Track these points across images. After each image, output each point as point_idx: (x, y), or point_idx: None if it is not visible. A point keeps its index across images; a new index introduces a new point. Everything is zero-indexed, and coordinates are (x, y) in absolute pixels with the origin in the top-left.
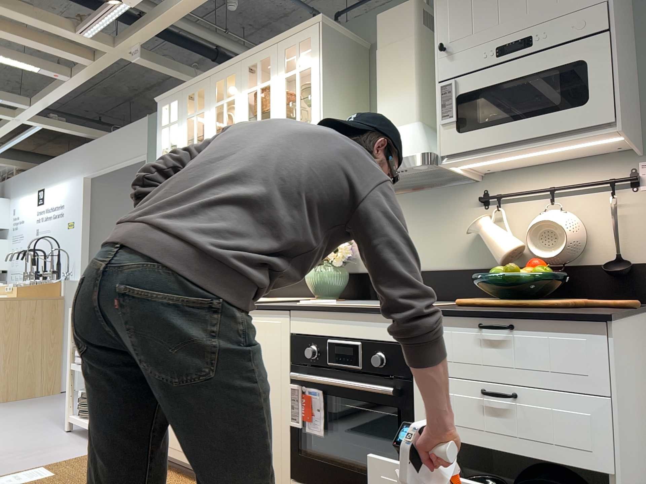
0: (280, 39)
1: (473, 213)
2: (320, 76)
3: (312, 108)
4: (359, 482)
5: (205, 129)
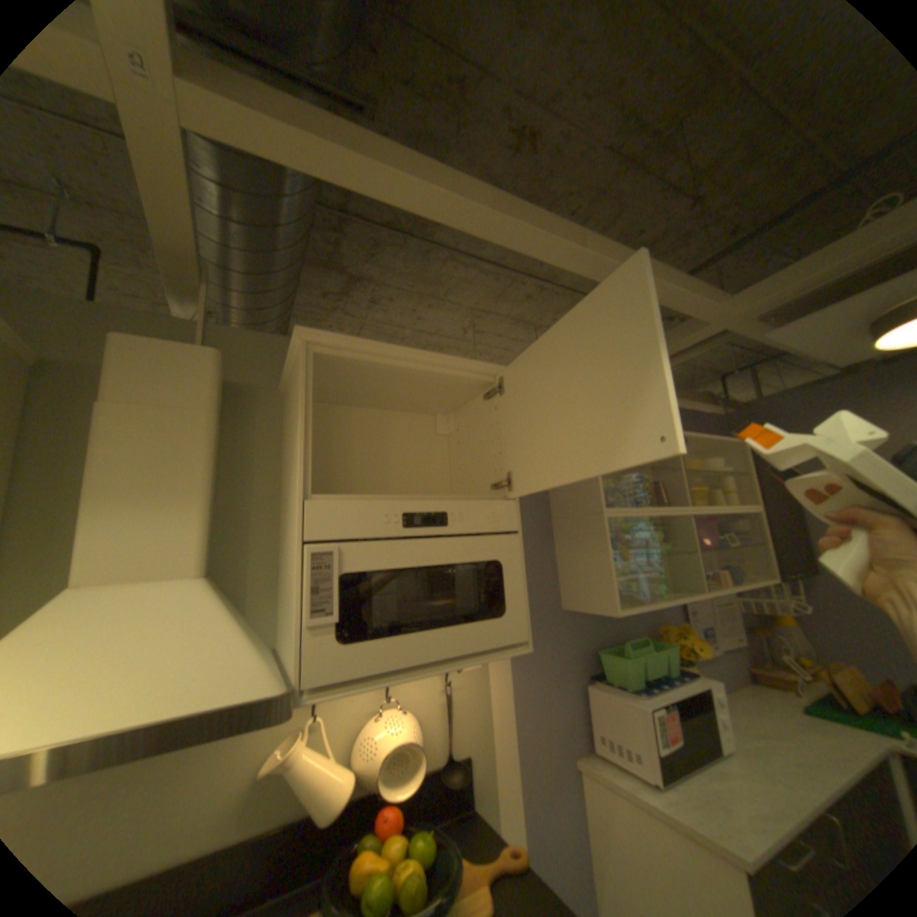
0: None
1: None
2: None
3: None
4: None
5: None
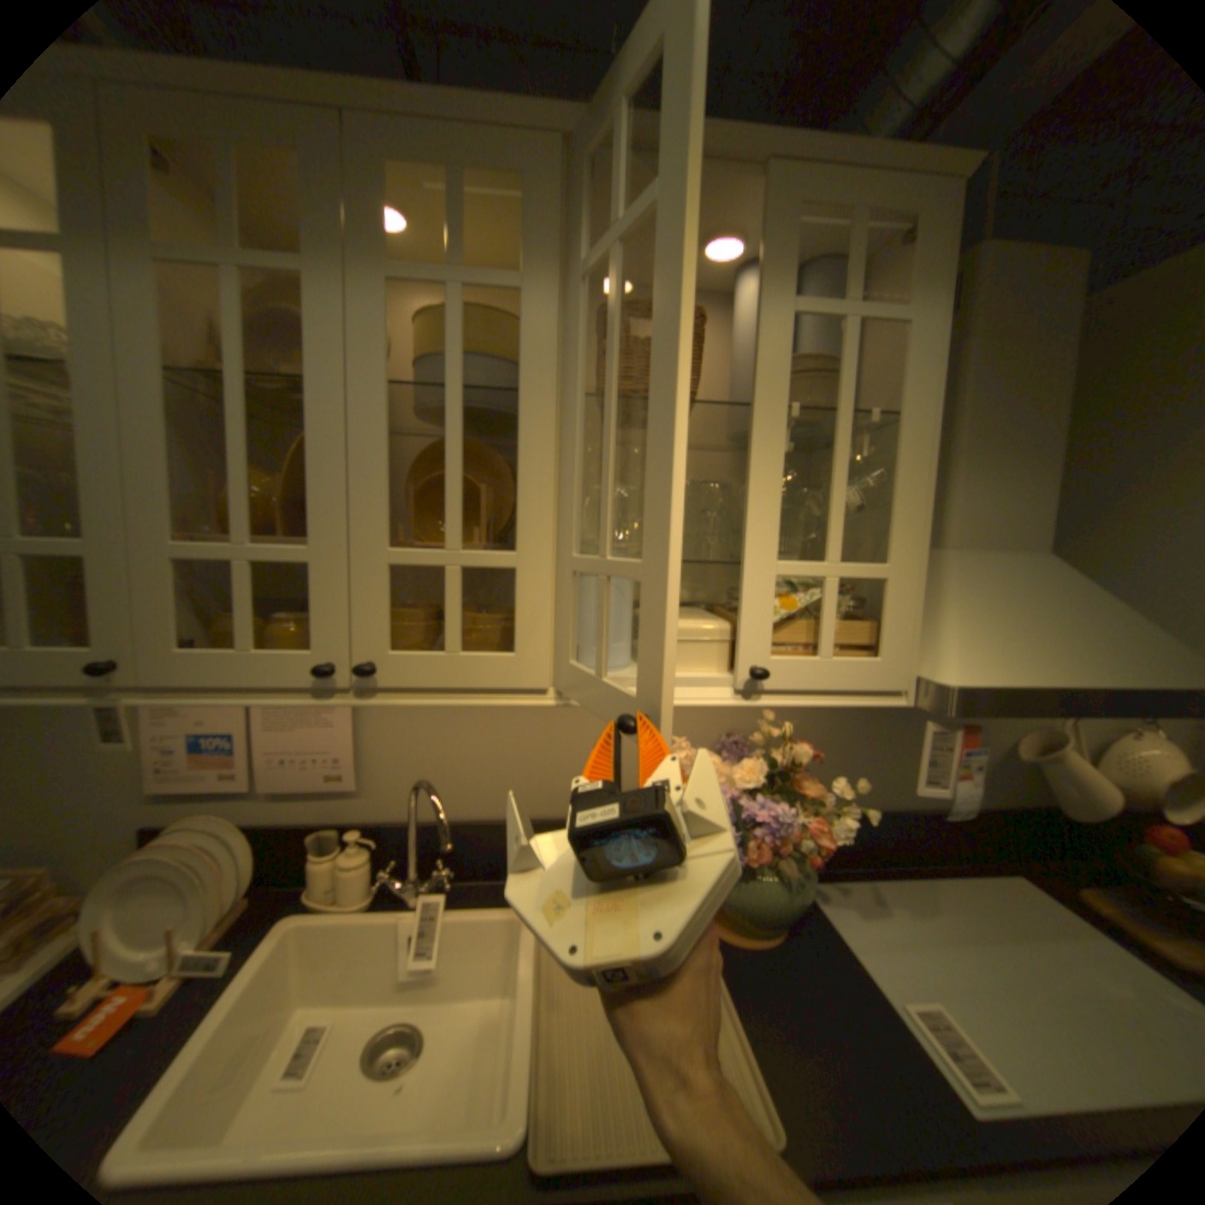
0: (793, 141)
1: None
2: (943, 363)
3: (906, 459)
4: None
5: (312, 352)
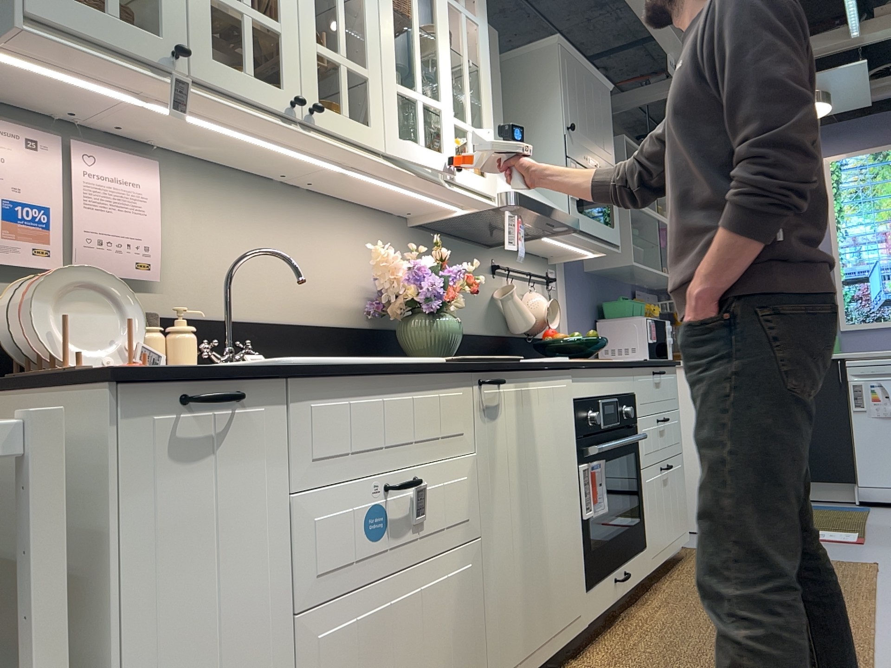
0: None
1: (489, 279)
2: (488, 51)
3: (485, 87)
4: (623, 541)
5: None
